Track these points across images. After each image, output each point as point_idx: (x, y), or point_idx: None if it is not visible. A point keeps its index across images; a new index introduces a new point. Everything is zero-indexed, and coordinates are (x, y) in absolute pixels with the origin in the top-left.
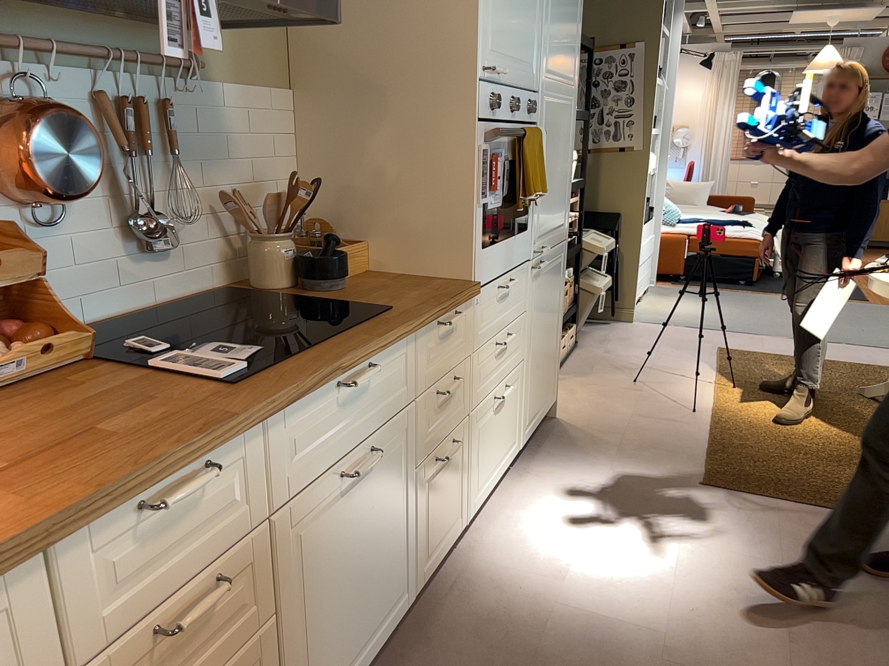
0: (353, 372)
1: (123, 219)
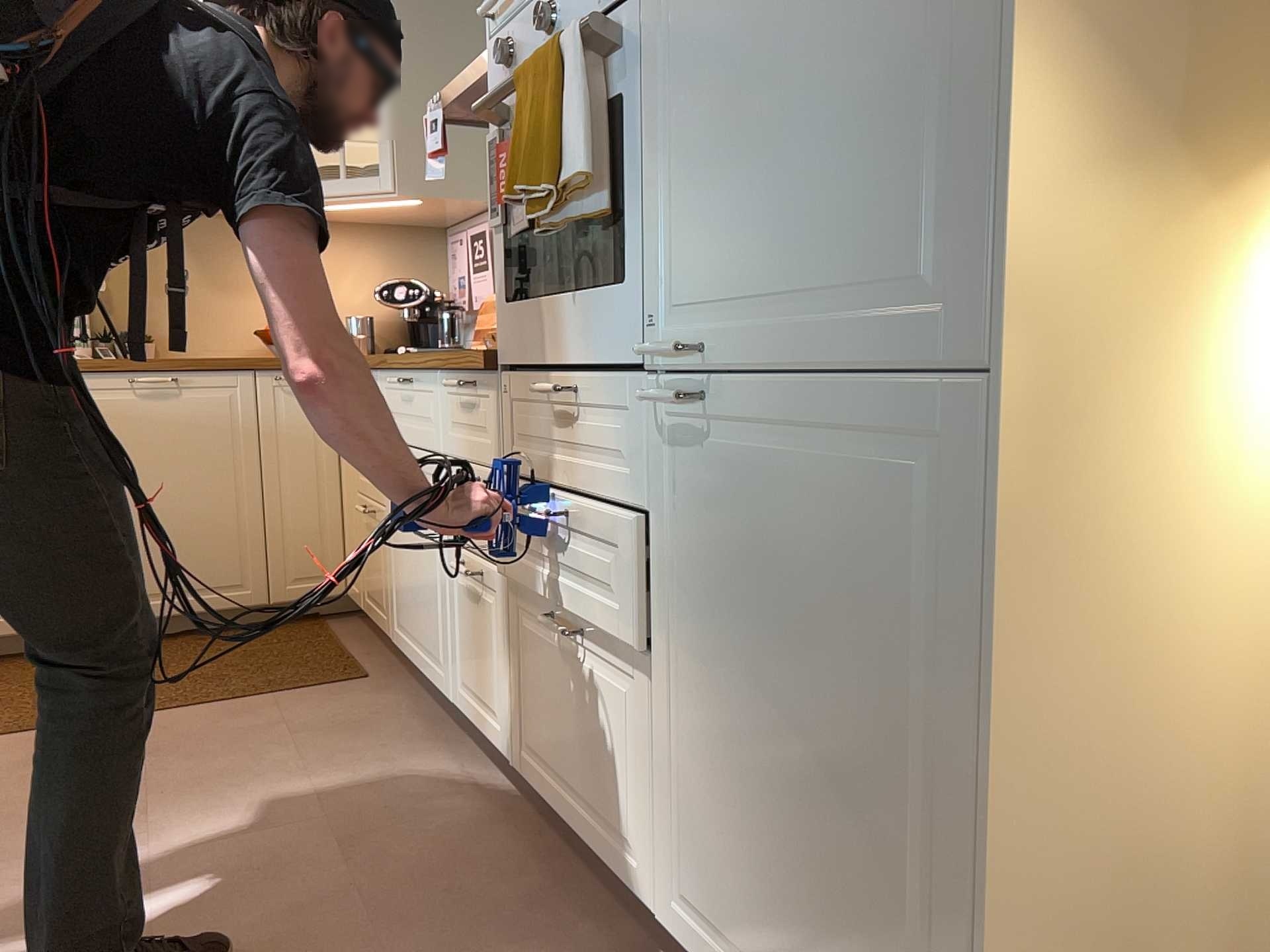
0: (404, 377)
1: None
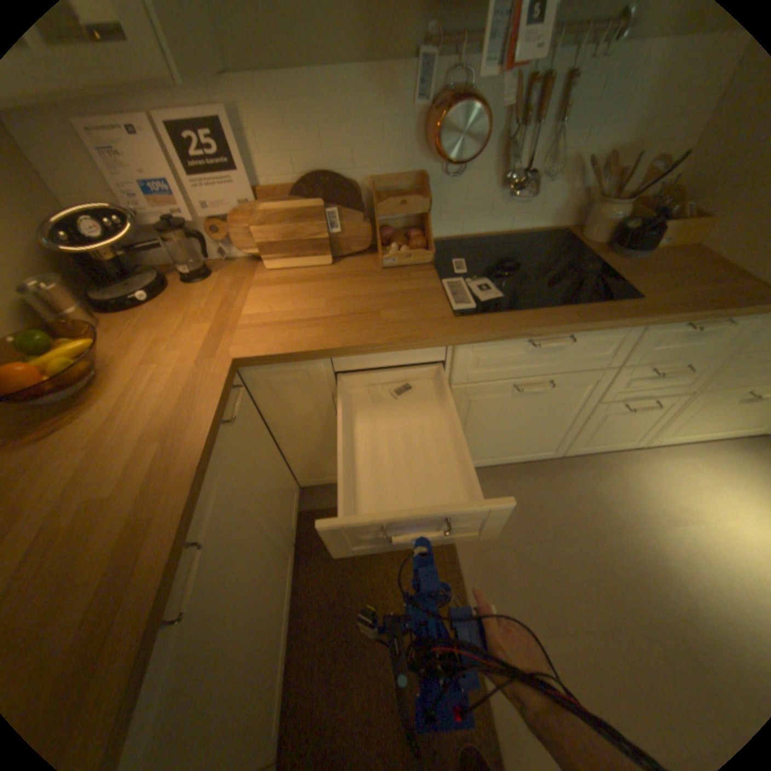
0: (550, 336)
1: (506, 170)
